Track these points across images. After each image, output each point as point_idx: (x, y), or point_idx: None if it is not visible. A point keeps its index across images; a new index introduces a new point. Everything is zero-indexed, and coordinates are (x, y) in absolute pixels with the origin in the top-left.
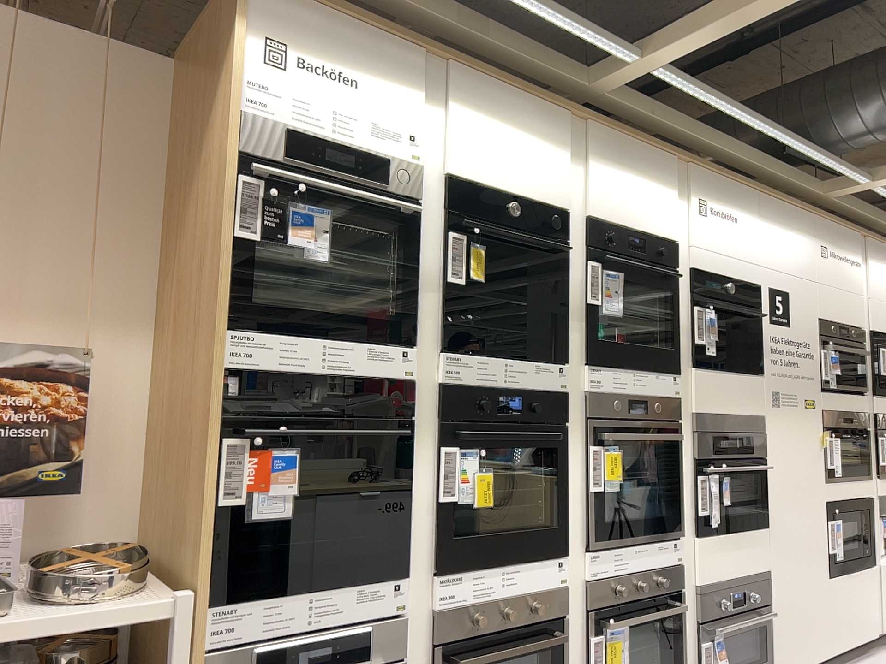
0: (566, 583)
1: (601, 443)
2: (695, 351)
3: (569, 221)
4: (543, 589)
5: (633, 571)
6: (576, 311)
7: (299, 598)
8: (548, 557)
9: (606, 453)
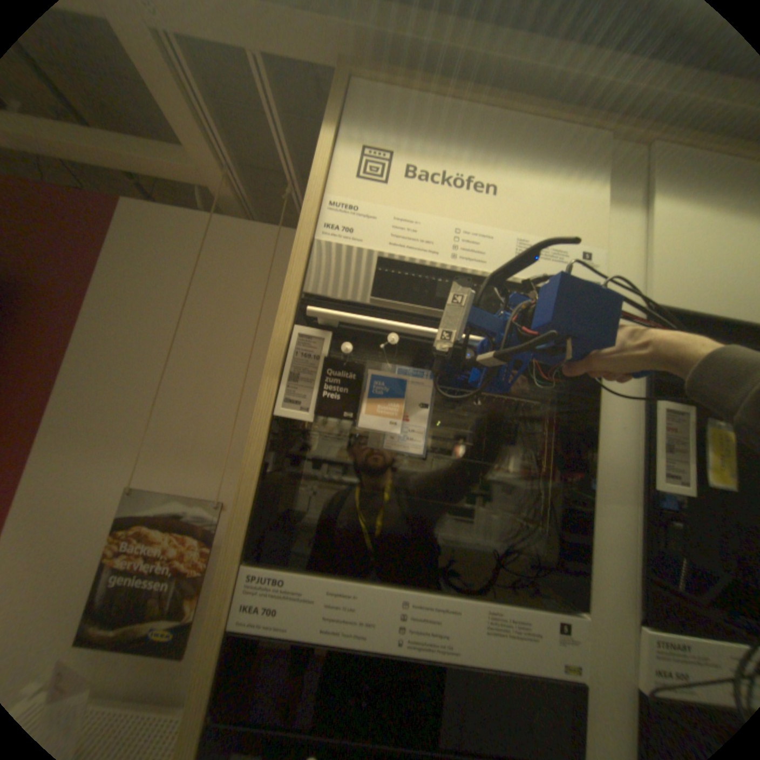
0: None
1: None
2: None
3: None
4: None
5: None
6: None
7: None
8: None
9: None
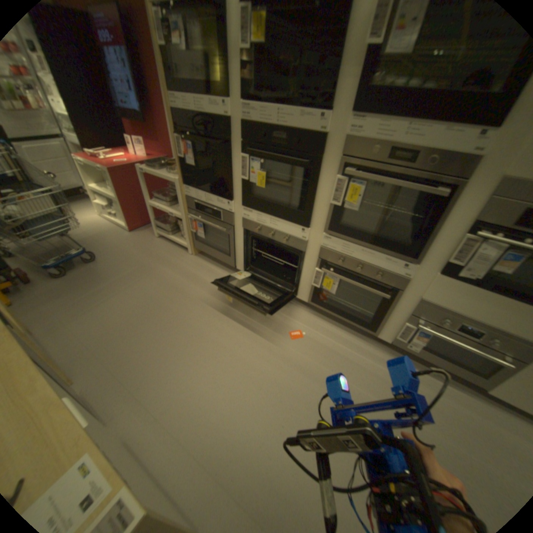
0: (305, 240)
1: (350, 176)
2: None
3: None
4: (291, 235)
5: (357, 259)
6: (354, 56)
7: (202, 193)
8: (296, 224)
9: (352, 184)
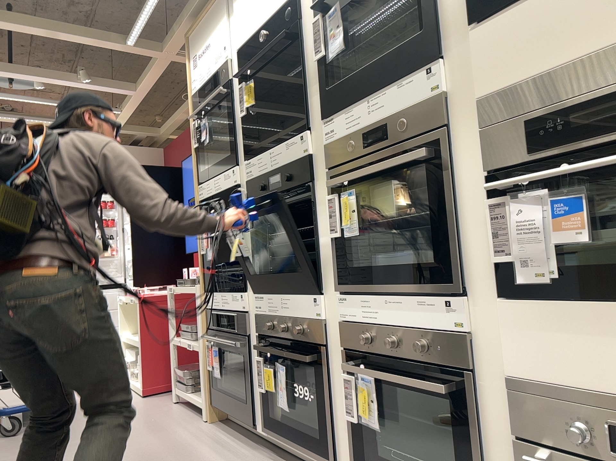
0: (320, 318)
1: (340, 190)
2: (468, 2)
3: (301, 0)
4: (305, 317)
5: (386, 324)
6: (313, 75)
7: (219, 294)
8: (306, 294)
9: (343, 198)
